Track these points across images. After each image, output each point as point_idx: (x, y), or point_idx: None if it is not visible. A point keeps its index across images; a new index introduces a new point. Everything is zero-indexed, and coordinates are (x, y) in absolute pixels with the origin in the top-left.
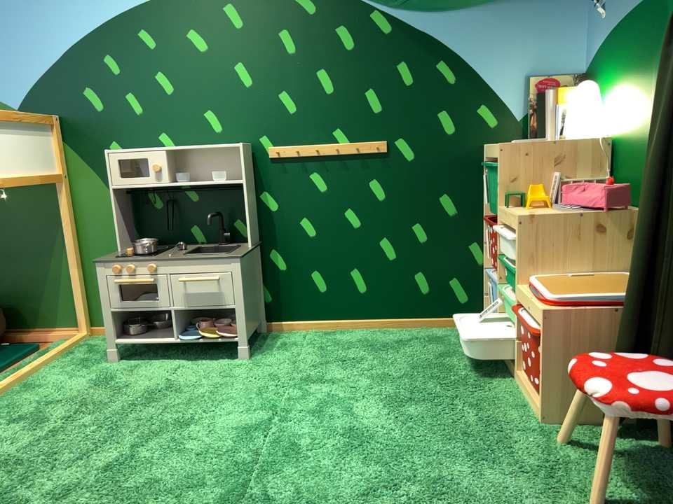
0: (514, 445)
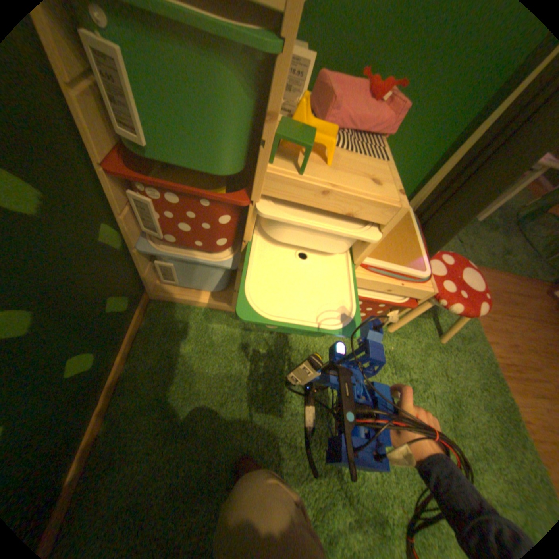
0: (398, 359)
